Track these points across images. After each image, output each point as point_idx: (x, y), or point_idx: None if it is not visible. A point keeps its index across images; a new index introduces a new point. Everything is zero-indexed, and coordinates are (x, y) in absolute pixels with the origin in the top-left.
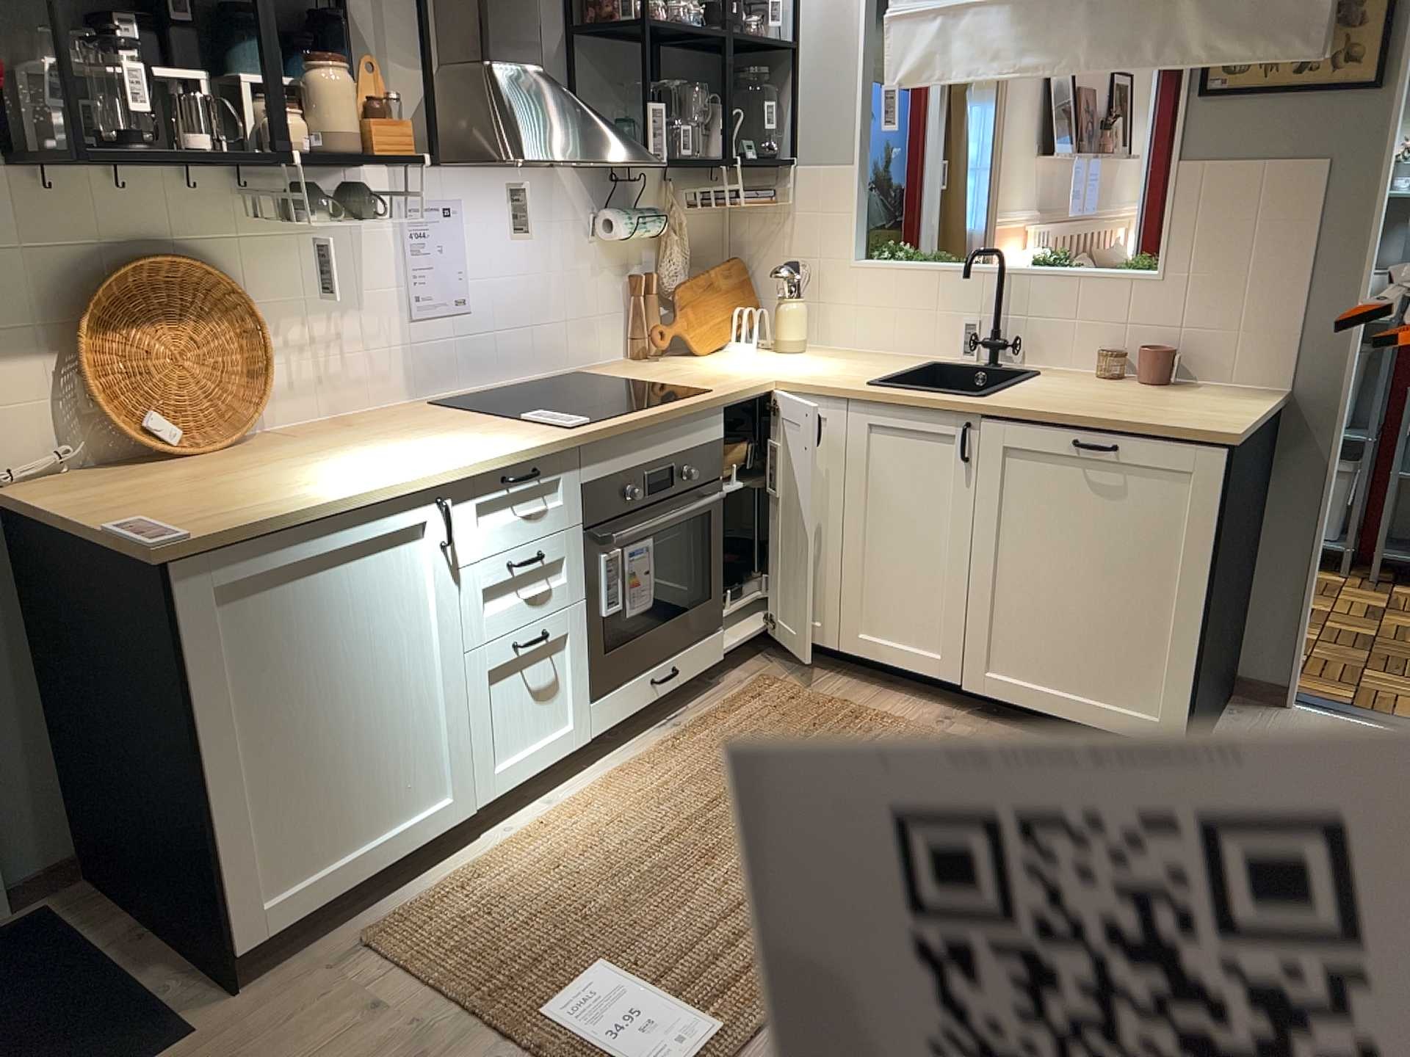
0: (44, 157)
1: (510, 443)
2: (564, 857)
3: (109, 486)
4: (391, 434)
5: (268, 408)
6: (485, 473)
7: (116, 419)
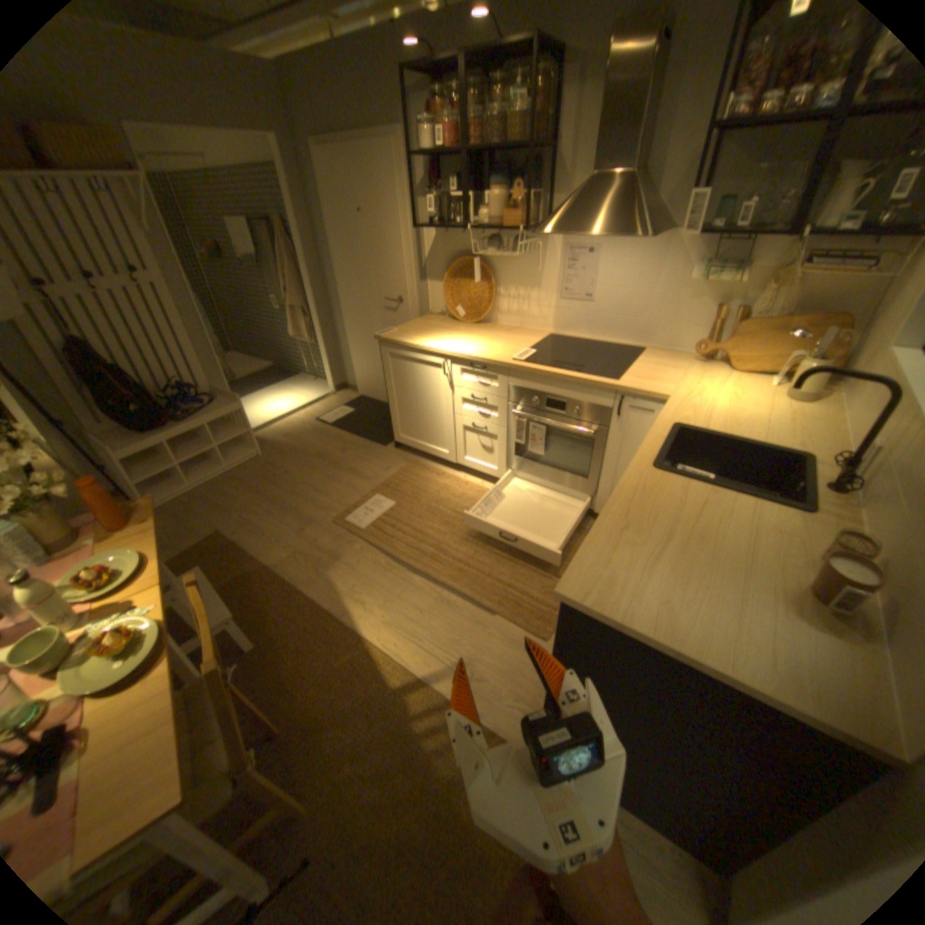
0: (445, 222)
1: (486, 354)
2: (447, 489)
3: (432, 321)
4: (498, 337)
5: (499, 315)
6: (462, 359)
7: (445, 304)
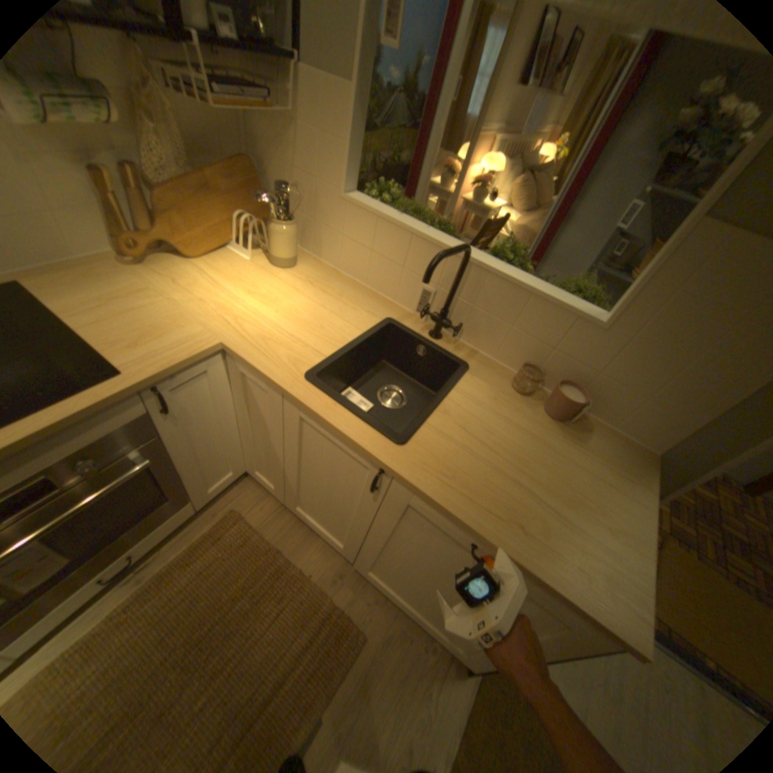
0: None
1: None
2: None
3: None
4: None
5: None
6: None
7: None
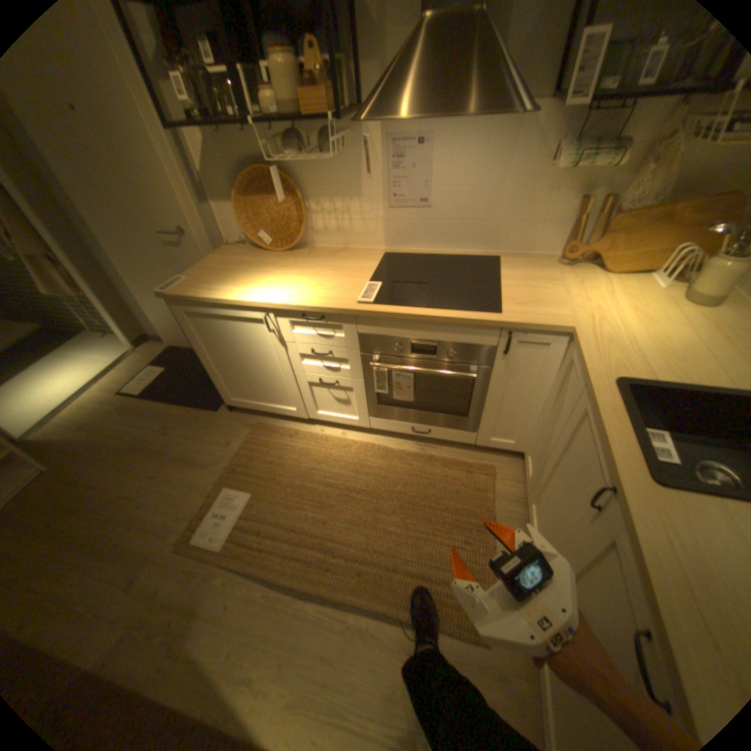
0: (213, 116)
1: (321, 298)
2: (308, 454)
3: (233, 255)
4: (326, 267)
5: (316, 236)
6: (291, 309)
7: (244, 231)
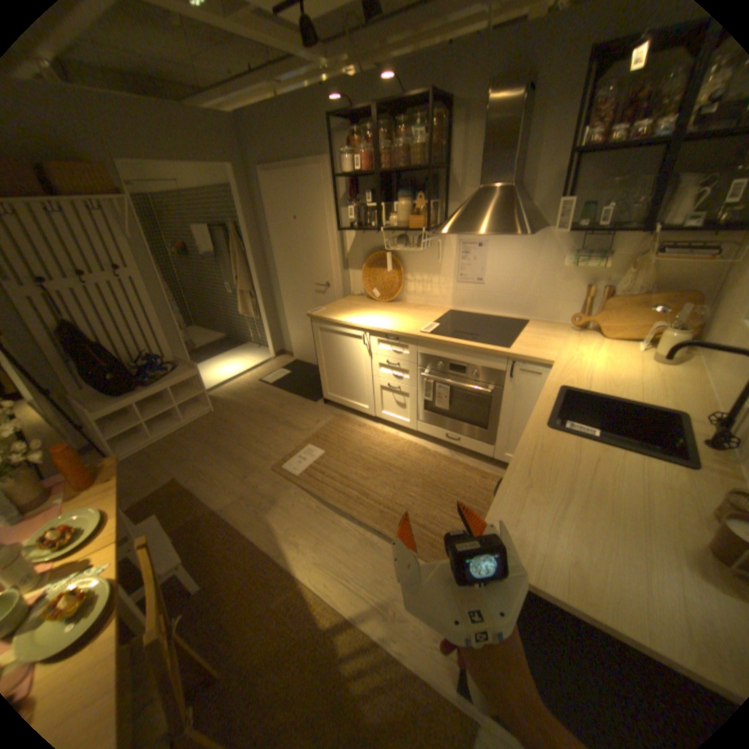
0: (362, 226)
1: (397, 328)
2: (367, 439)
3: (353, 301)
4: (407, 313)
5: (407, 296)
6: (378, 332)
7: (363, 288)
